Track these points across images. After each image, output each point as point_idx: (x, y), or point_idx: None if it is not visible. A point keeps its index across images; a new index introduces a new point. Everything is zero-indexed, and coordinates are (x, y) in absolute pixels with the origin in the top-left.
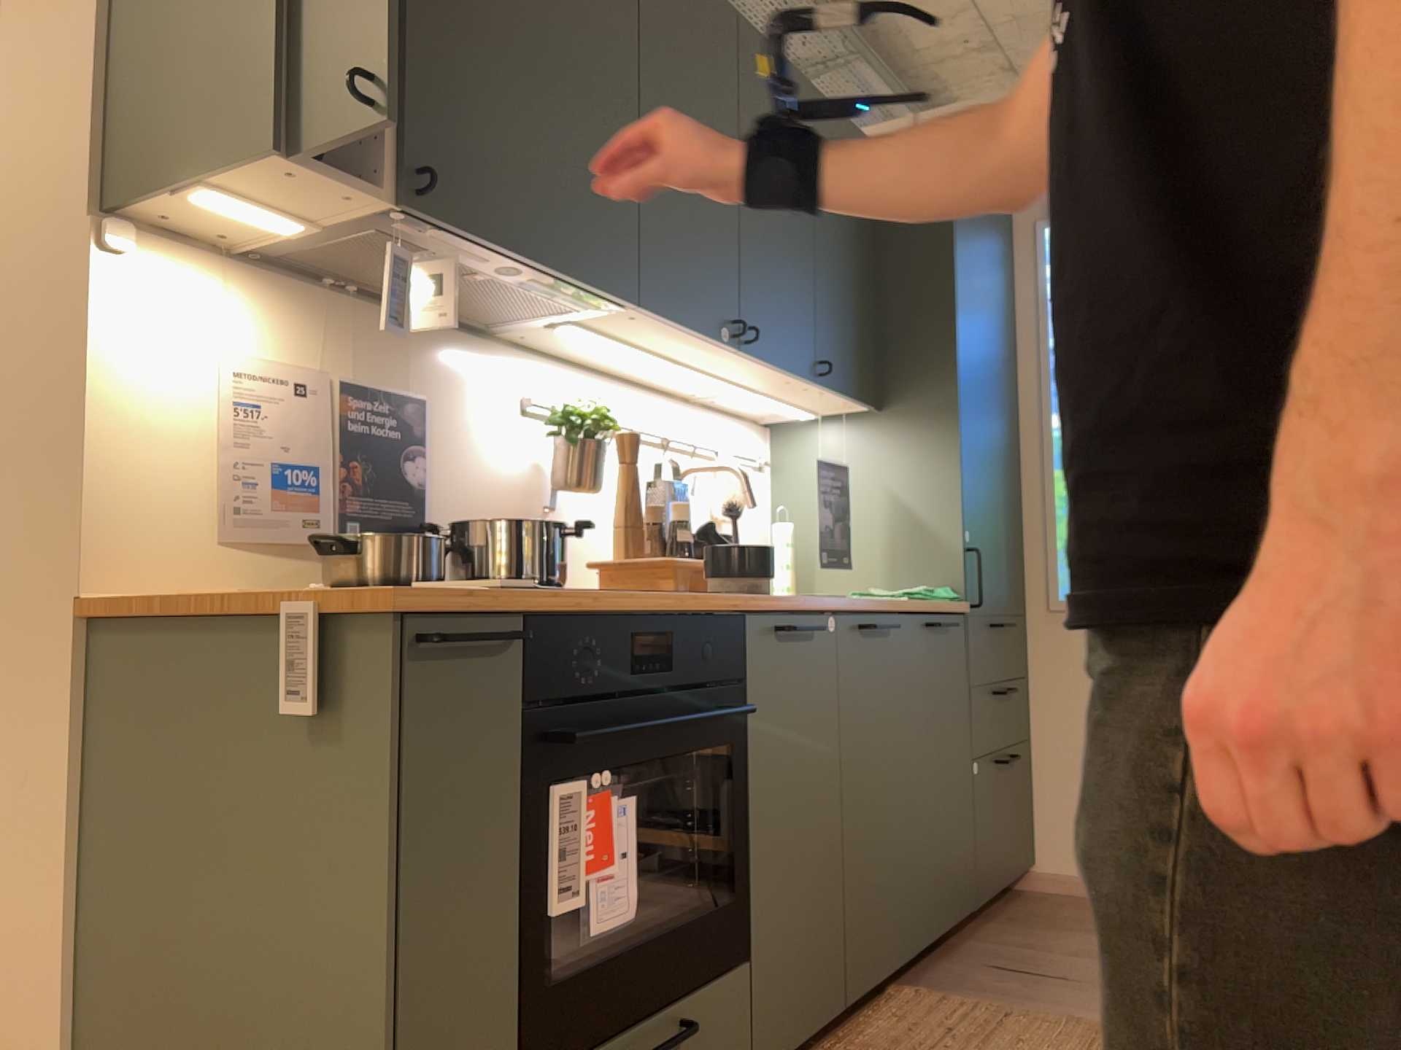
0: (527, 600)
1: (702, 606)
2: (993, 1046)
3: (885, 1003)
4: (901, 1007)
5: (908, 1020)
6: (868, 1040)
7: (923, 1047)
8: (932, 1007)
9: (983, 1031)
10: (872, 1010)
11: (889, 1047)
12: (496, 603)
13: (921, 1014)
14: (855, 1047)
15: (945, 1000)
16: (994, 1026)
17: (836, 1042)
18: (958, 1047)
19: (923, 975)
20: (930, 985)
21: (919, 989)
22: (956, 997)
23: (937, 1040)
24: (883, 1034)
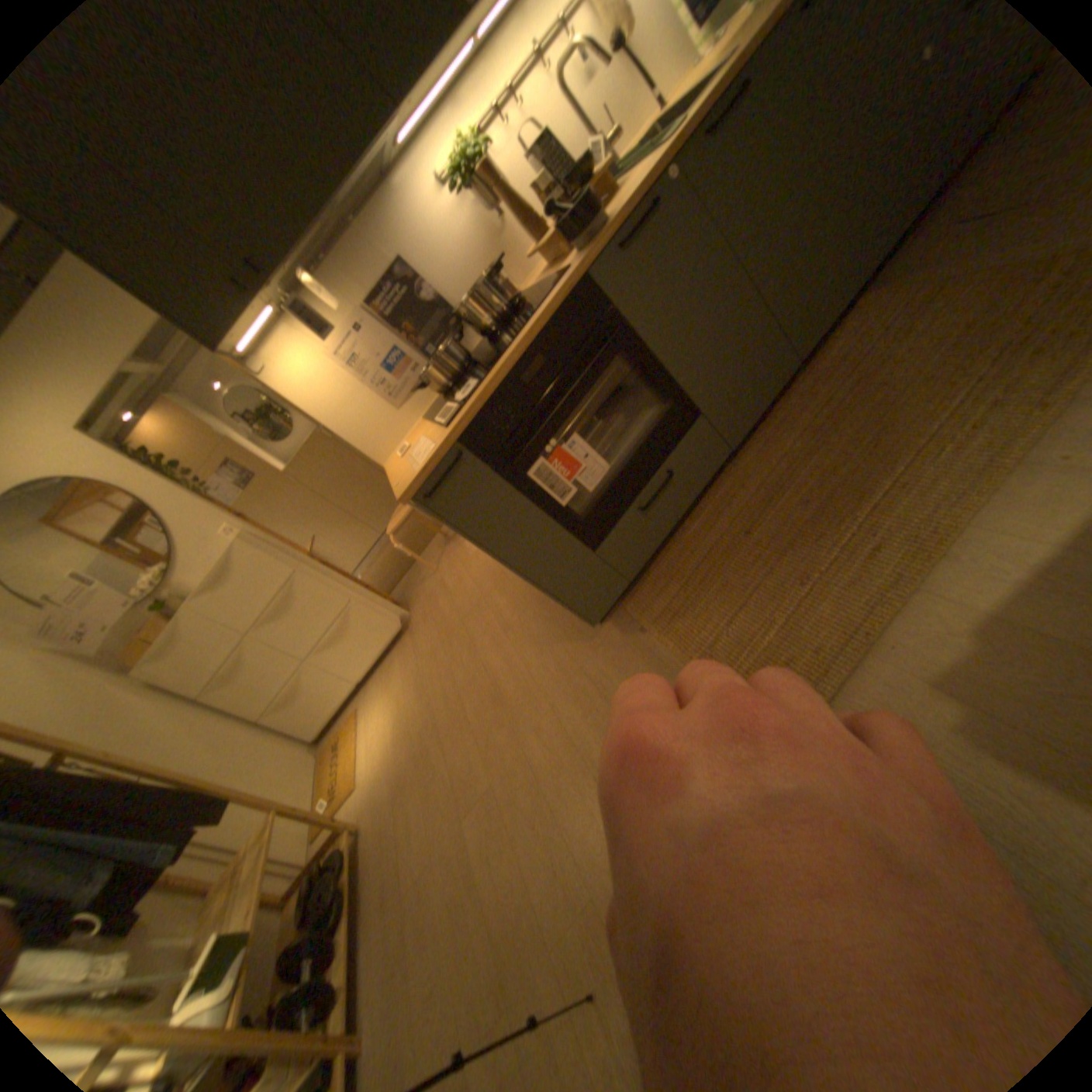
0: (449, 436)
1: (550, 305)
2: (909, 332)
3: (849, 315)
4: (859, 316)
5: (859, 328)
6: (826, 361)
7: (859, 353)
8: (882, 305)
9: (908, 319)
10: (839, 327)
11: (836, 363)
12: (439, 452)
13: (871, 317)
14: (815, 371)
15: (894, 293)
16: (921, 307)
17: (806, 370)
18: (883, 343)
19: (893, 263)
20: (894, 274)
21: (883, 284)
22: (906, 283)
23: (871, 342)
24: (837, 350)
